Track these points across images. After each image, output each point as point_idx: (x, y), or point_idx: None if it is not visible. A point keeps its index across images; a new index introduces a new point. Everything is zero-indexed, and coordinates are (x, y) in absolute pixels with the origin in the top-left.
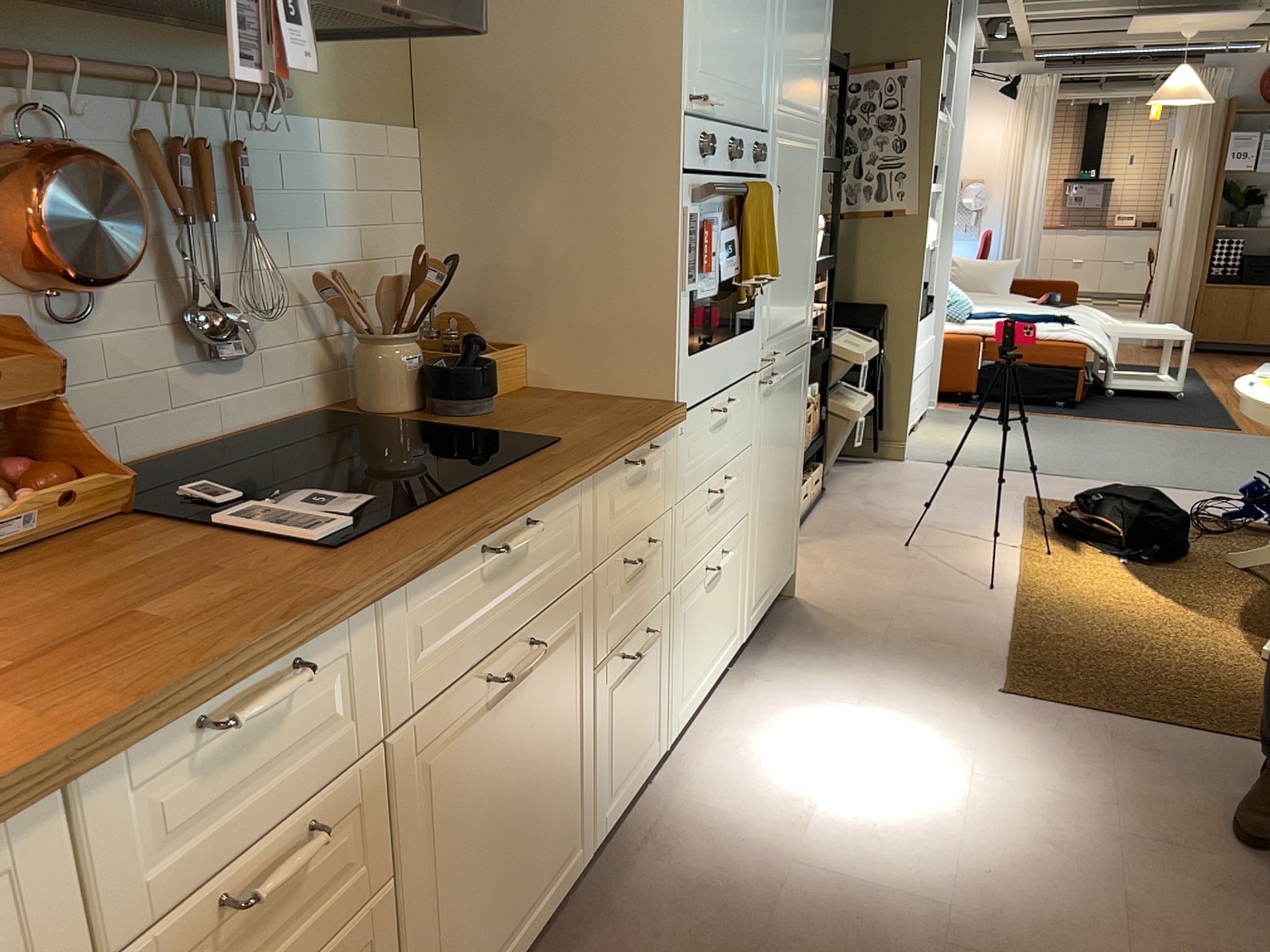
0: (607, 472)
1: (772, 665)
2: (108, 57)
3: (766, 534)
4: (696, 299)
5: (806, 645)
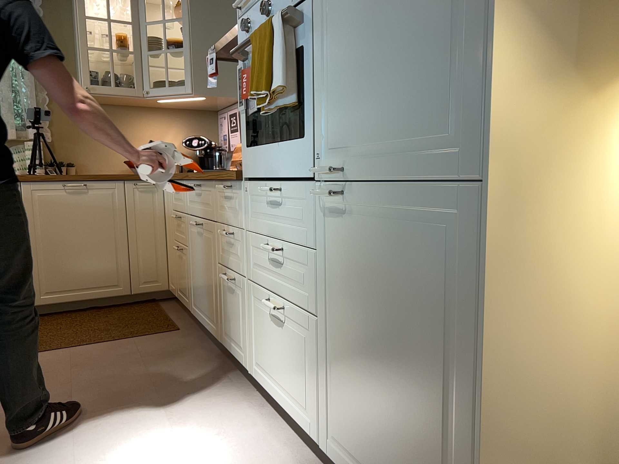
0: (217, 185)
1: None
2: None
3: (354, 387)
4: (252, 115)
5: None
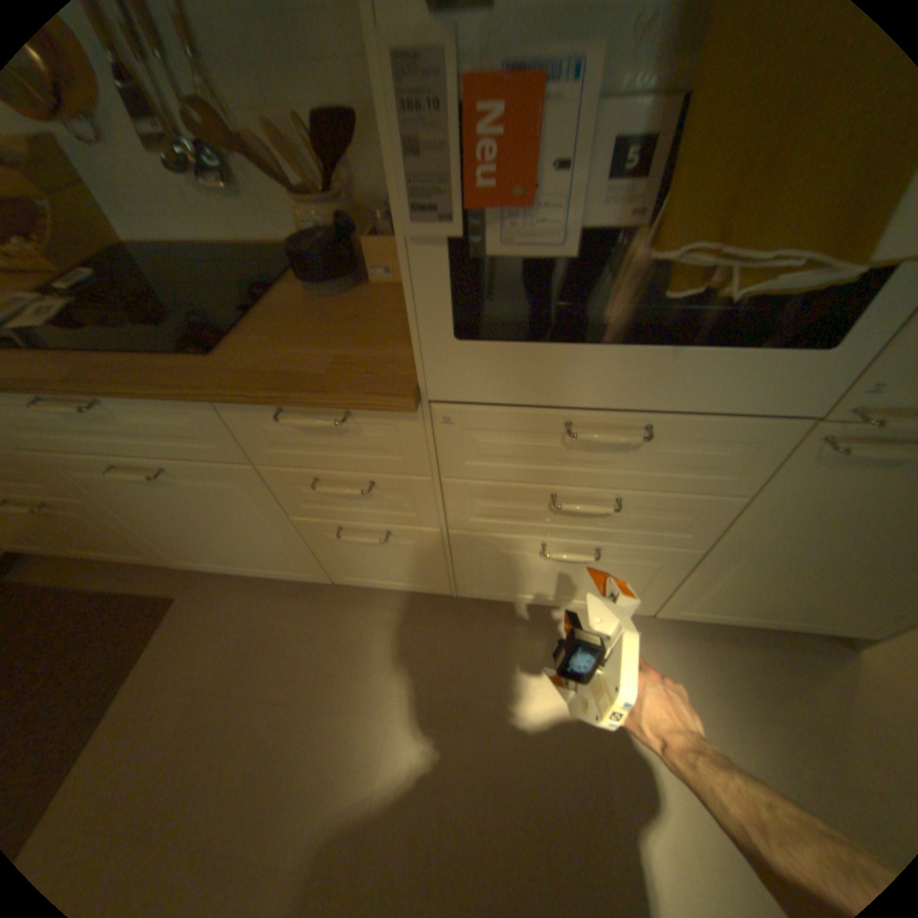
0: (238, 406)
1: (679, 654)
2: None
3: (768, 584)
4: (488, 253)
5: (747, 684)
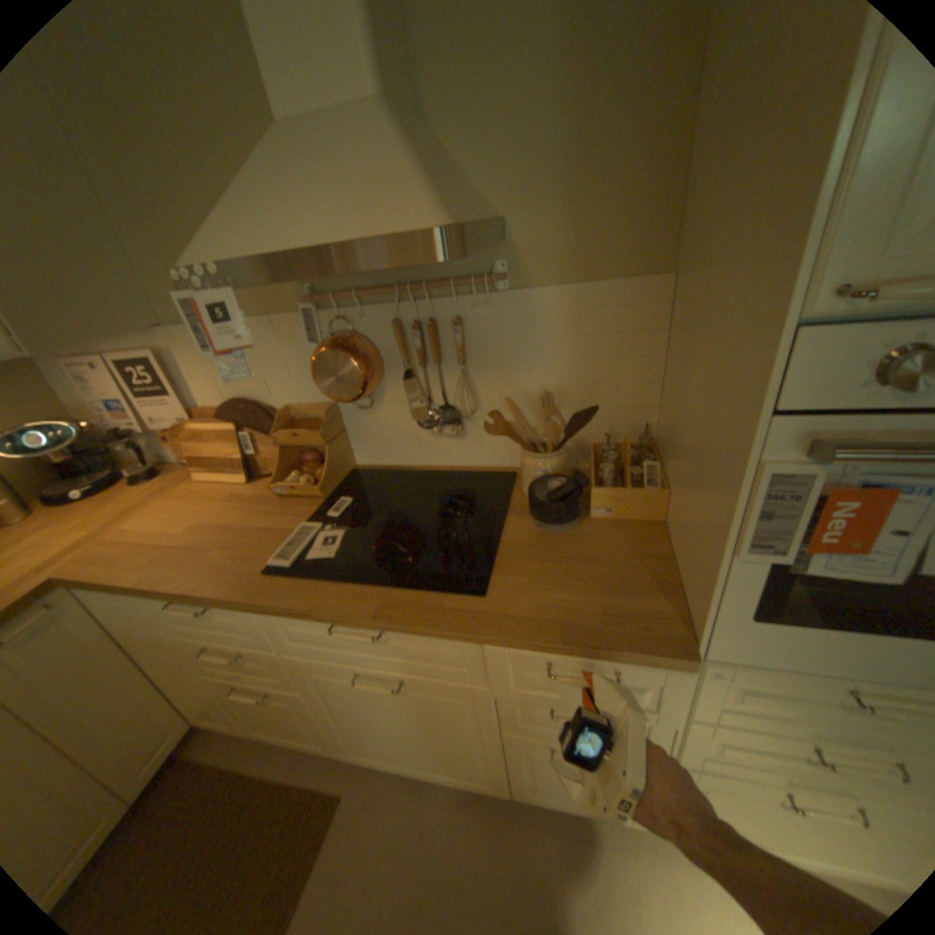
0: (511, 646)
1: None
2: (381, 280)
3: None
4: (808, 571)
5: None
